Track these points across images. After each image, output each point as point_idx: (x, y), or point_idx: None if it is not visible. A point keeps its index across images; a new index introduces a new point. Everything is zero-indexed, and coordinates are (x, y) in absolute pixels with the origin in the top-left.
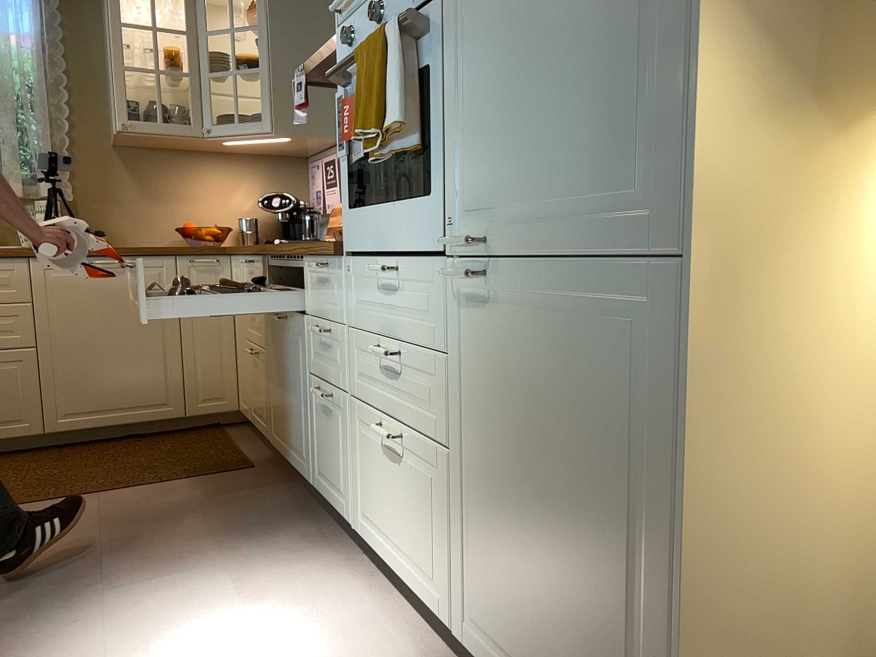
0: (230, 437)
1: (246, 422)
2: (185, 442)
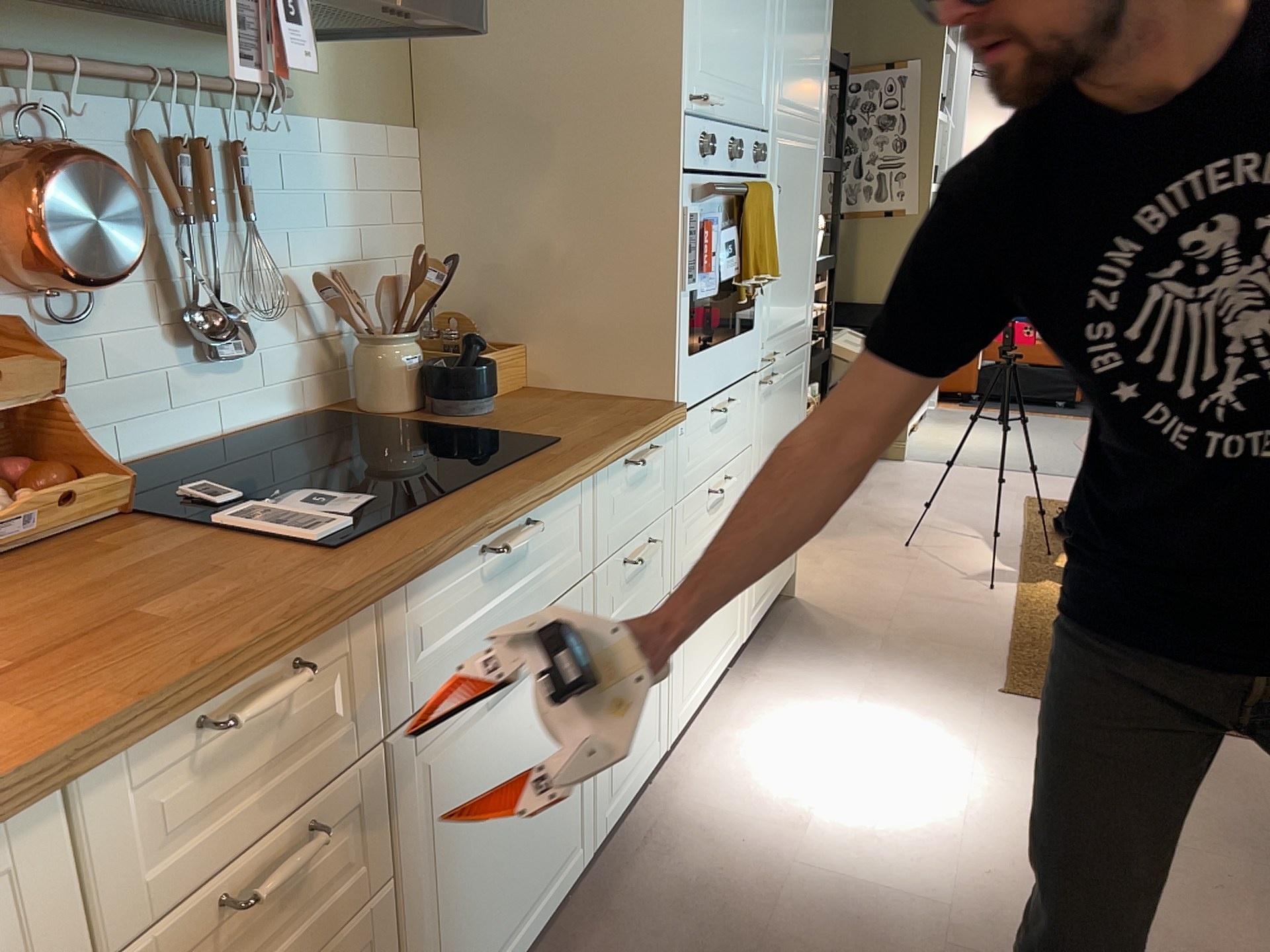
0: None
1: None
2: None
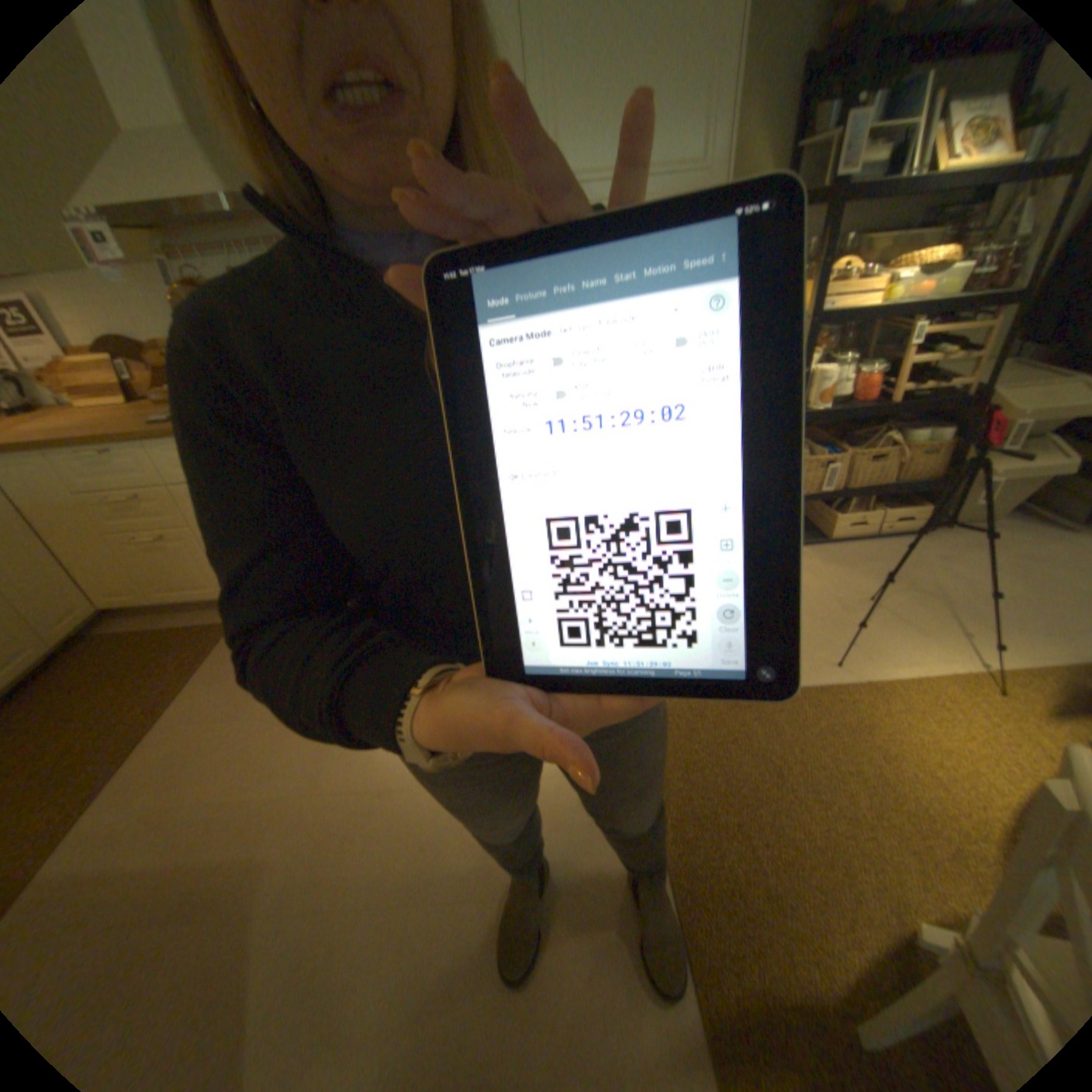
0: (126, 633)
1: (98, 620)
2: (92, 665)
